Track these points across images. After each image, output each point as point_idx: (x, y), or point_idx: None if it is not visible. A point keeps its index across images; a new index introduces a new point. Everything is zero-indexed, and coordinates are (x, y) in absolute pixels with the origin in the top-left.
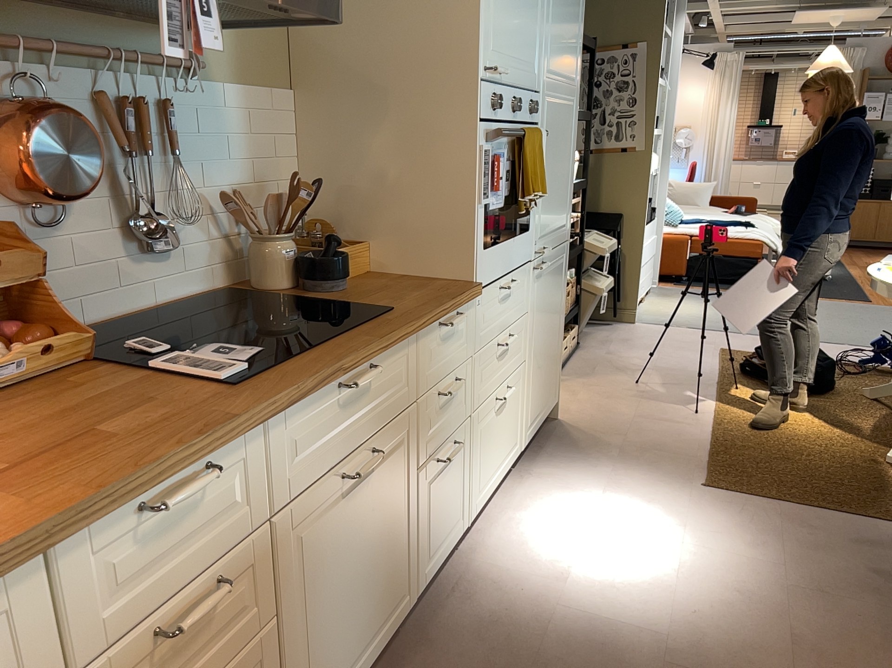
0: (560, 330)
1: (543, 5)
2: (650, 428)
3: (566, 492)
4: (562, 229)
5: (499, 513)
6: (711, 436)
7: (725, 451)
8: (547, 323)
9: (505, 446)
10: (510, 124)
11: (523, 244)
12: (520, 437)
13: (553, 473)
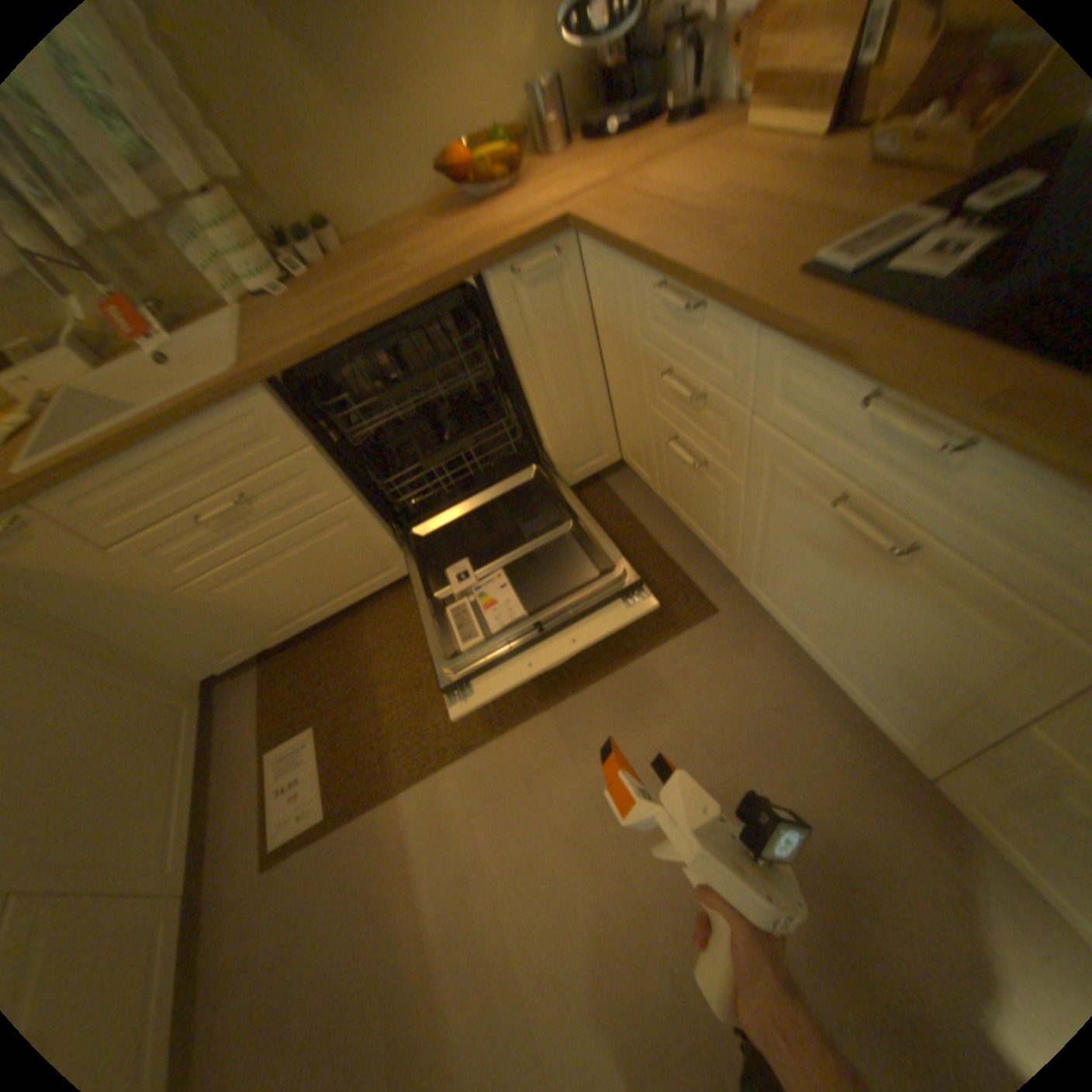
0: None
1: None
2: None
3: None
4: None
5: None
6: None
7: None
8: None
9: None
10: None
11: None
12: None
13: None
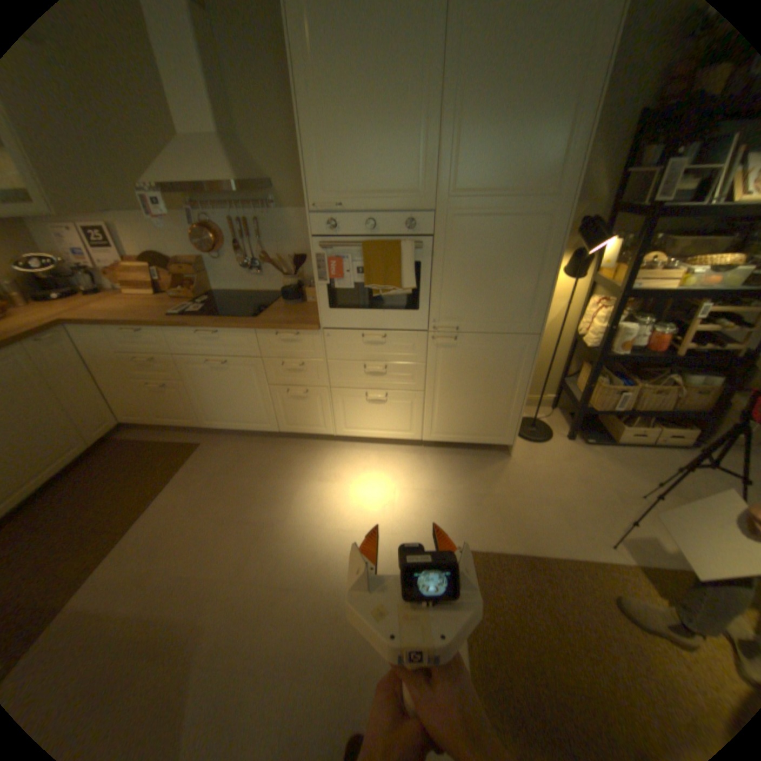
0: (513, 398)
1: (429, 135)
2: (543, 513)
3: (407, 473)
4: (515, 323)
5: (372, 450)
6: (562, 561)
7: (538, 571)
8: (471, 383)
9: (386, 424)
10: (361, 238)
11: (403, 318)
12: (416, 432)
13: (428, 465)
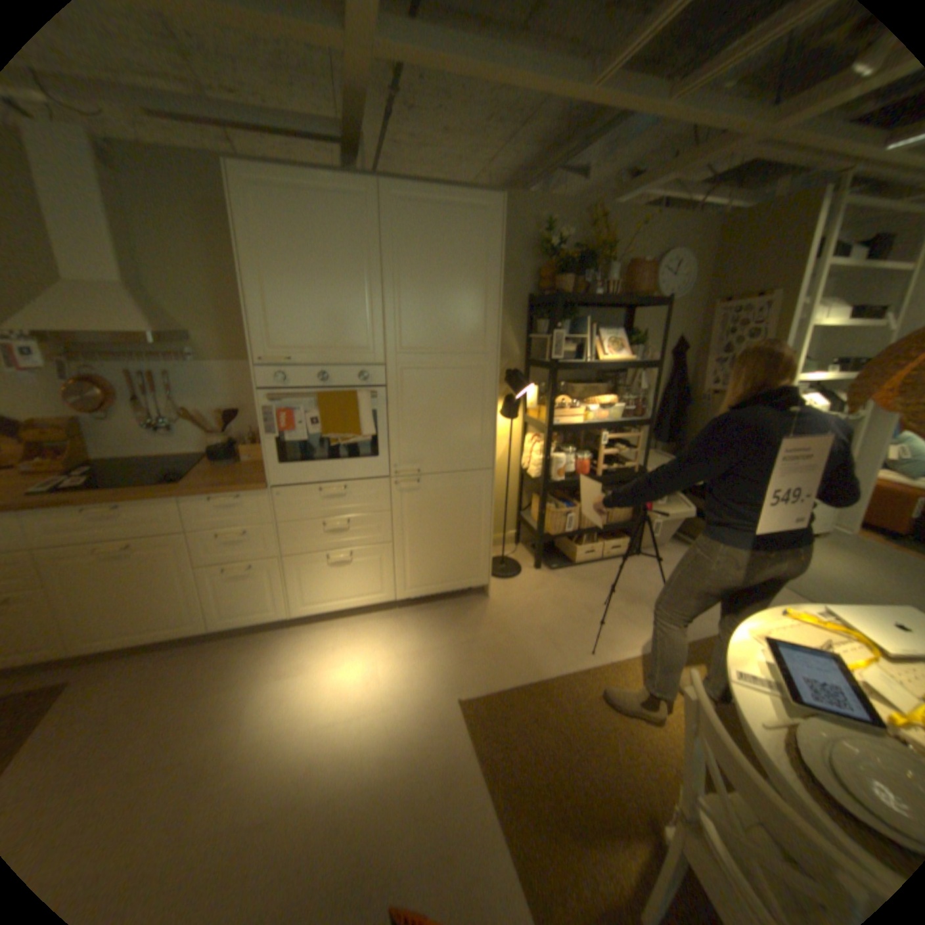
0: (479, 534)
1: (374, 305)
2: (528, 642)
3: (385, 642)
4: (469, 461)
5: (337, 628)
6: (554, 680)
7: (536, 697)
8: (438, 525)
9: (352, 590)
10: (313, 390)
11: (362, 467)
12: (388, 592)
13: (406, 627)
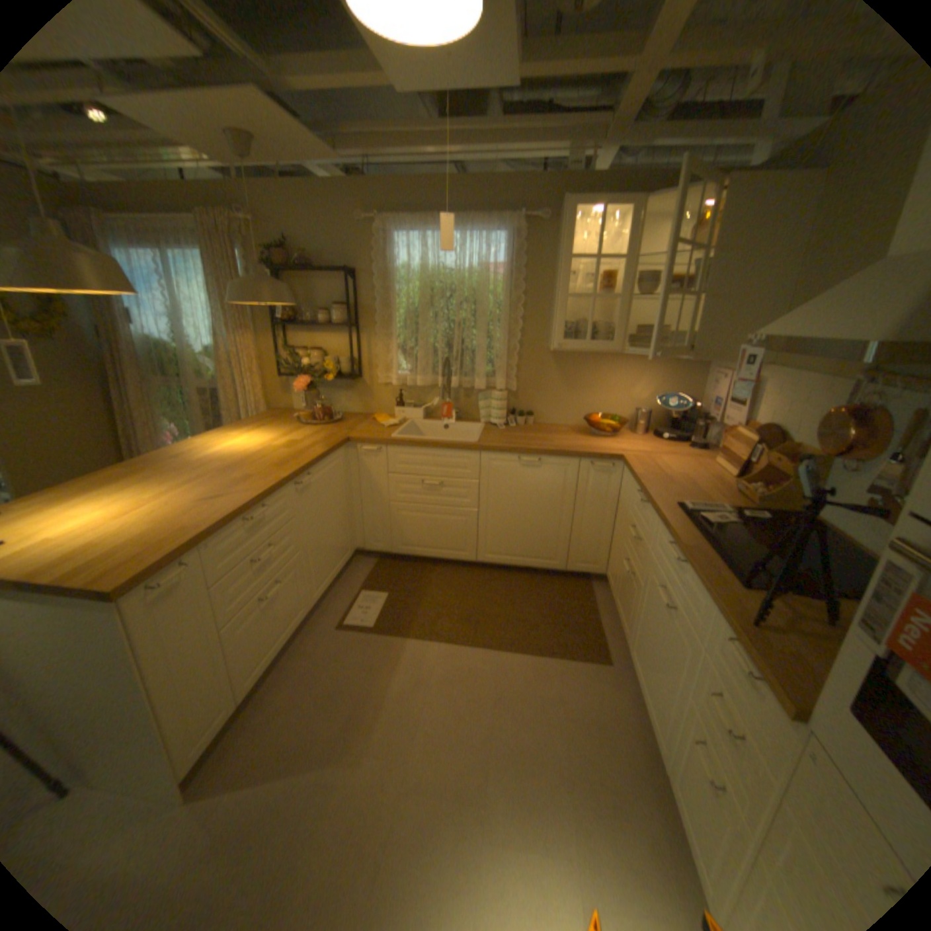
0: None
1: None
2: None
3: None
4: None
5: None
6: None
7: None
8: None
9: None
10: None
11: None
12: None
13: None
